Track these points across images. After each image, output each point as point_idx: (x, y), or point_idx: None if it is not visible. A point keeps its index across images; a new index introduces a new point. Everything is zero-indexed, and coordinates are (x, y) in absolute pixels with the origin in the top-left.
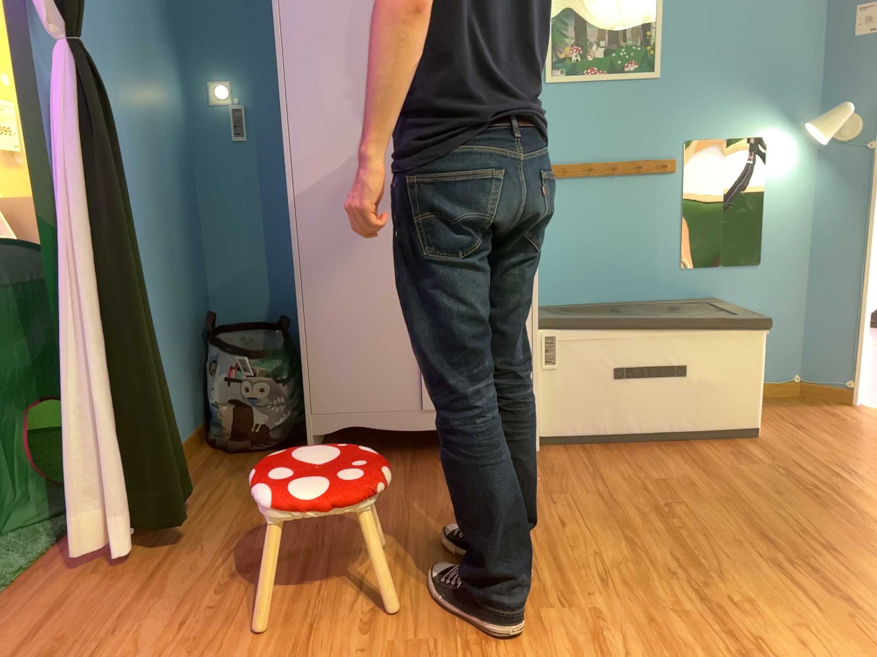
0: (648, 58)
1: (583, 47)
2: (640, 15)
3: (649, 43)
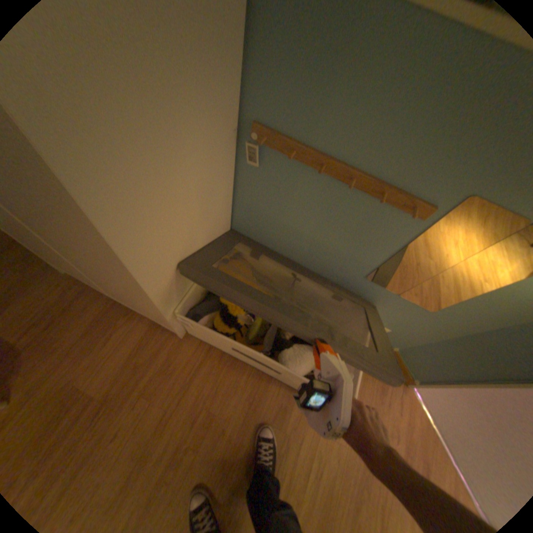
0: None
1: None
2: None
3: None
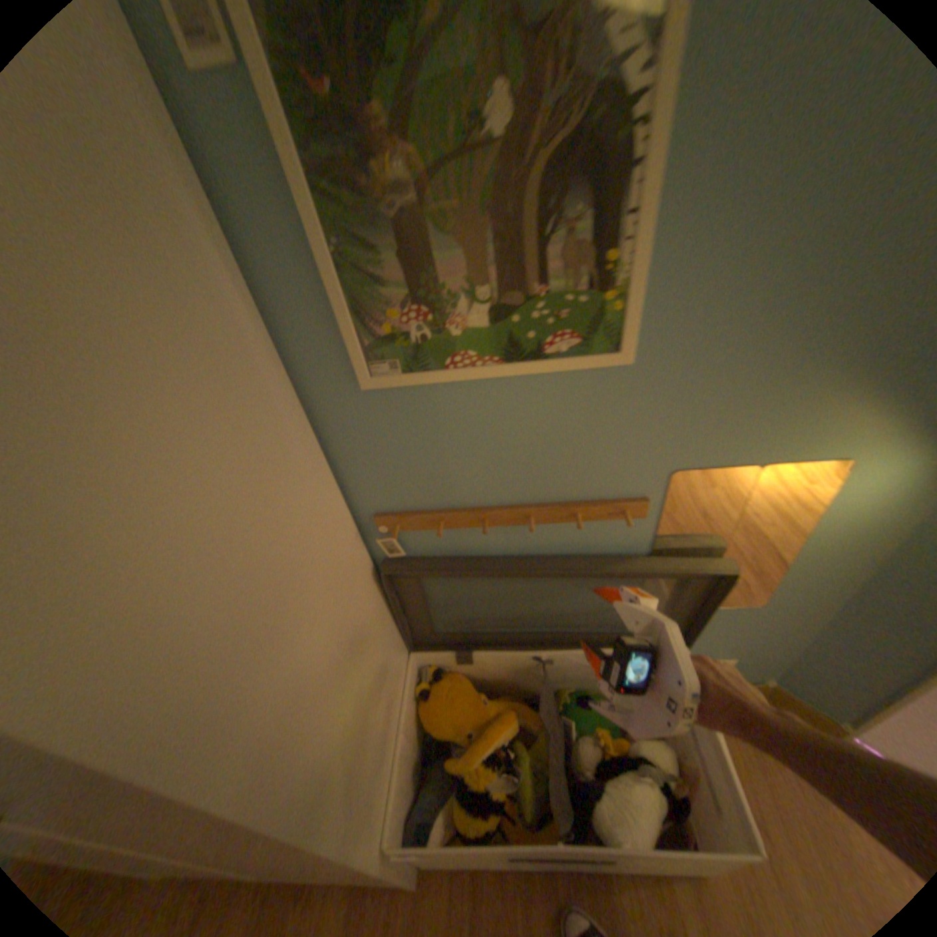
0: (614, 316)
1: (436, 300)
2: (596, 194)
3: (618, 279)
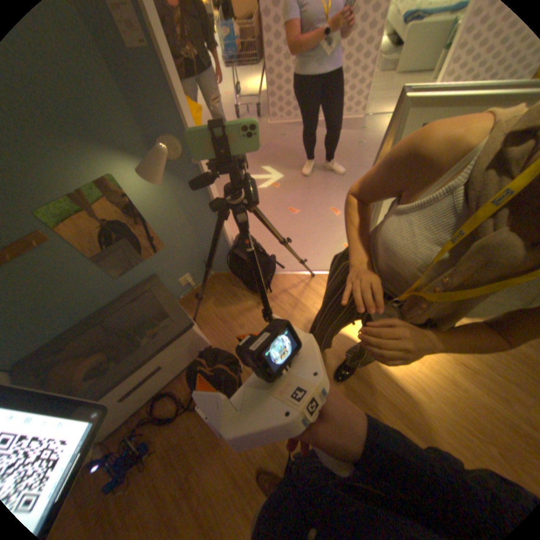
0: None
1: None
2: None
3: None
